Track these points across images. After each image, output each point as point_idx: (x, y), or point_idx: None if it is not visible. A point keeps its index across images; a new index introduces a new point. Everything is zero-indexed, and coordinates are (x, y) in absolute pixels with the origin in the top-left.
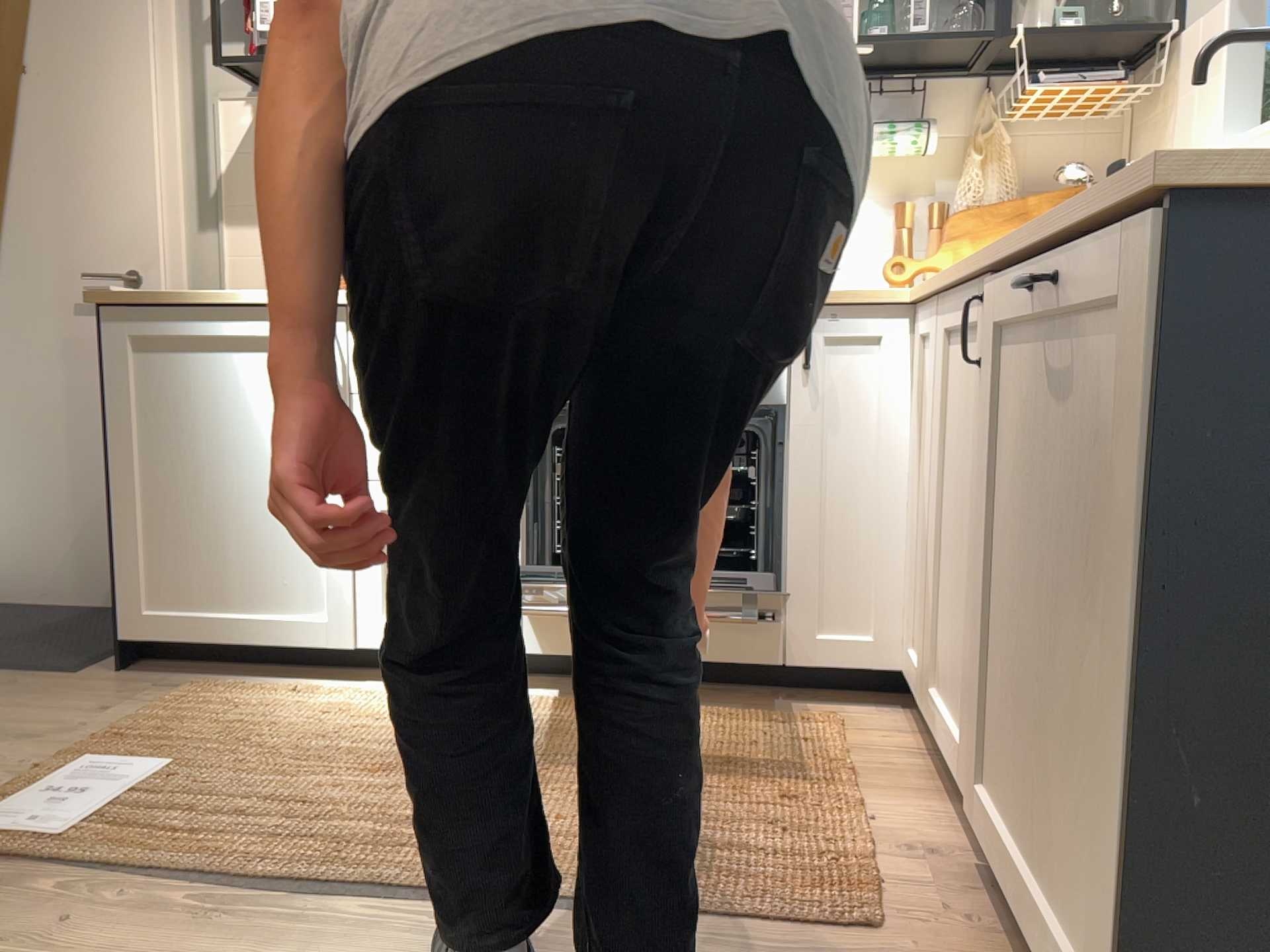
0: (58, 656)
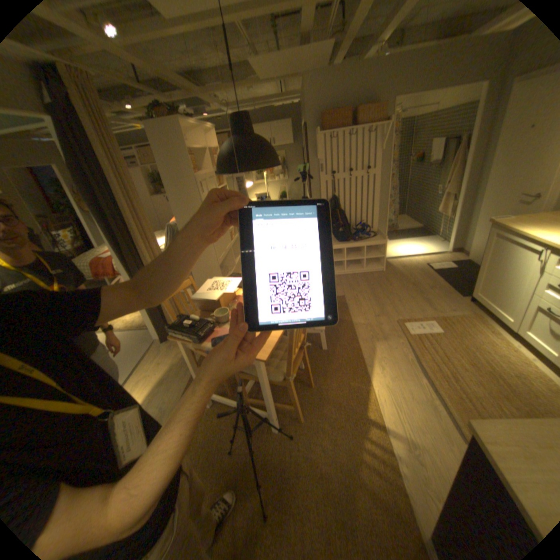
0: (466, 290)
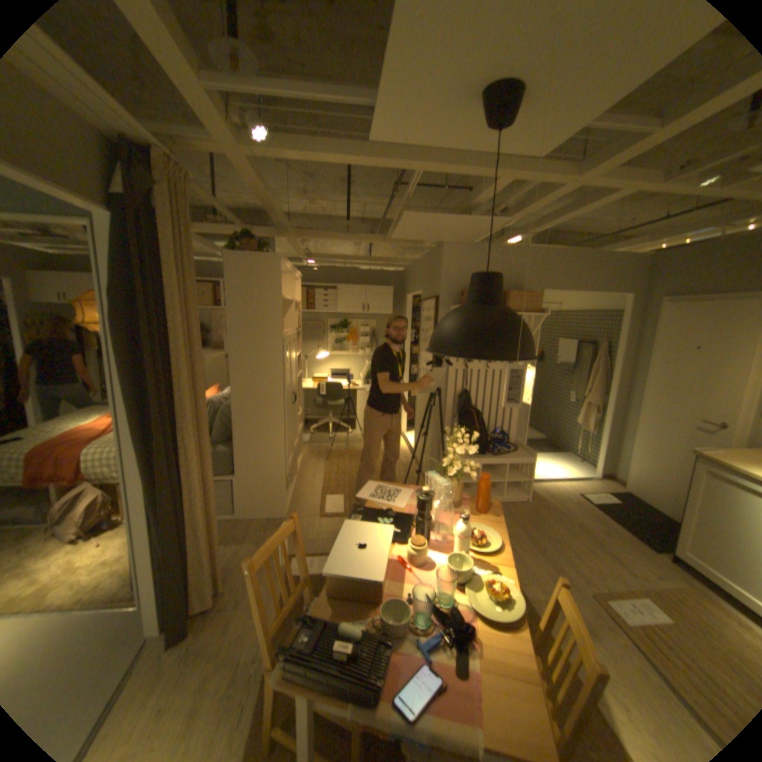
0: (656, 542)
